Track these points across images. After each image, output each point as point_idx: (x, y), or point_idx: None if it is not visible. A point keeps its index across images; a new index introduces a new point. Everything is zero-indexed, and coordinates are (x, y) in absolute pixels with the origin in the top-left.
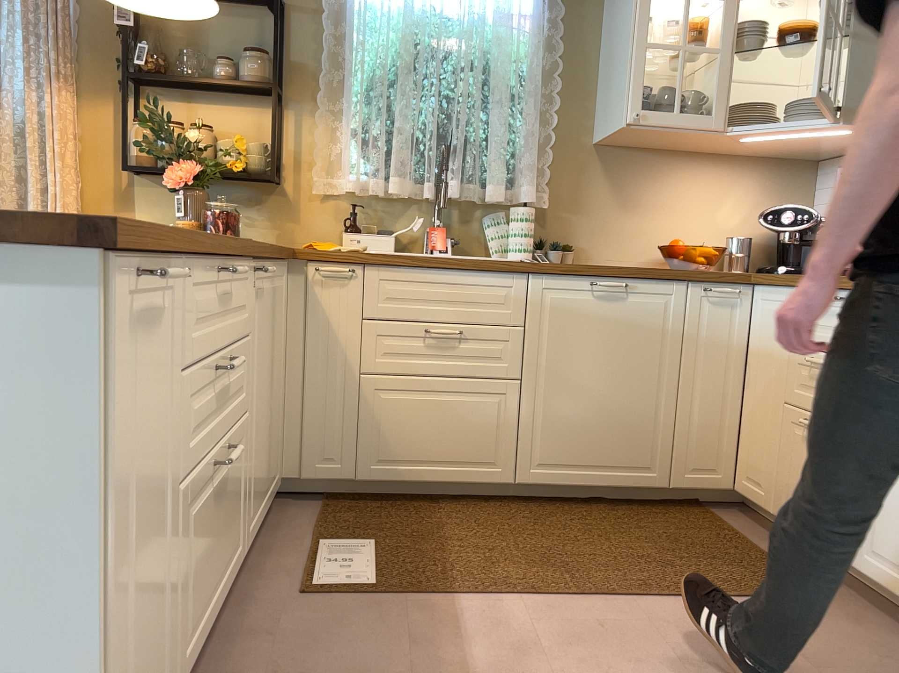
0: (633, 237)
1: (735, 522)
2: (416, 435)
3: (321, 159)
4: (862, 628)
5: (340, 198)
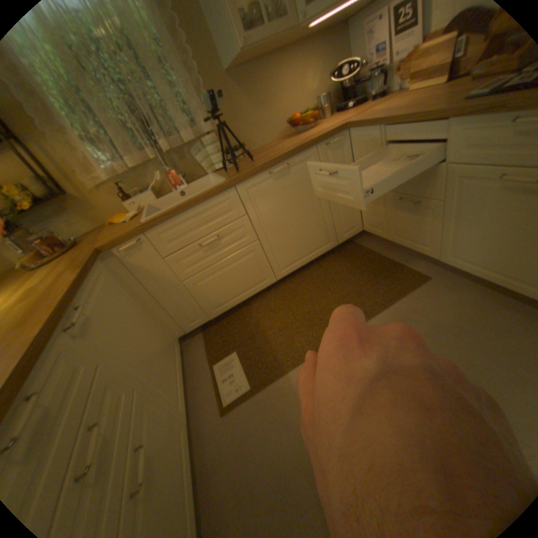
0: (270, 120)
1: (368, 244)
2: (224, 288)
3: (74, 165)
4: (455, 290)
5: (105, 182)
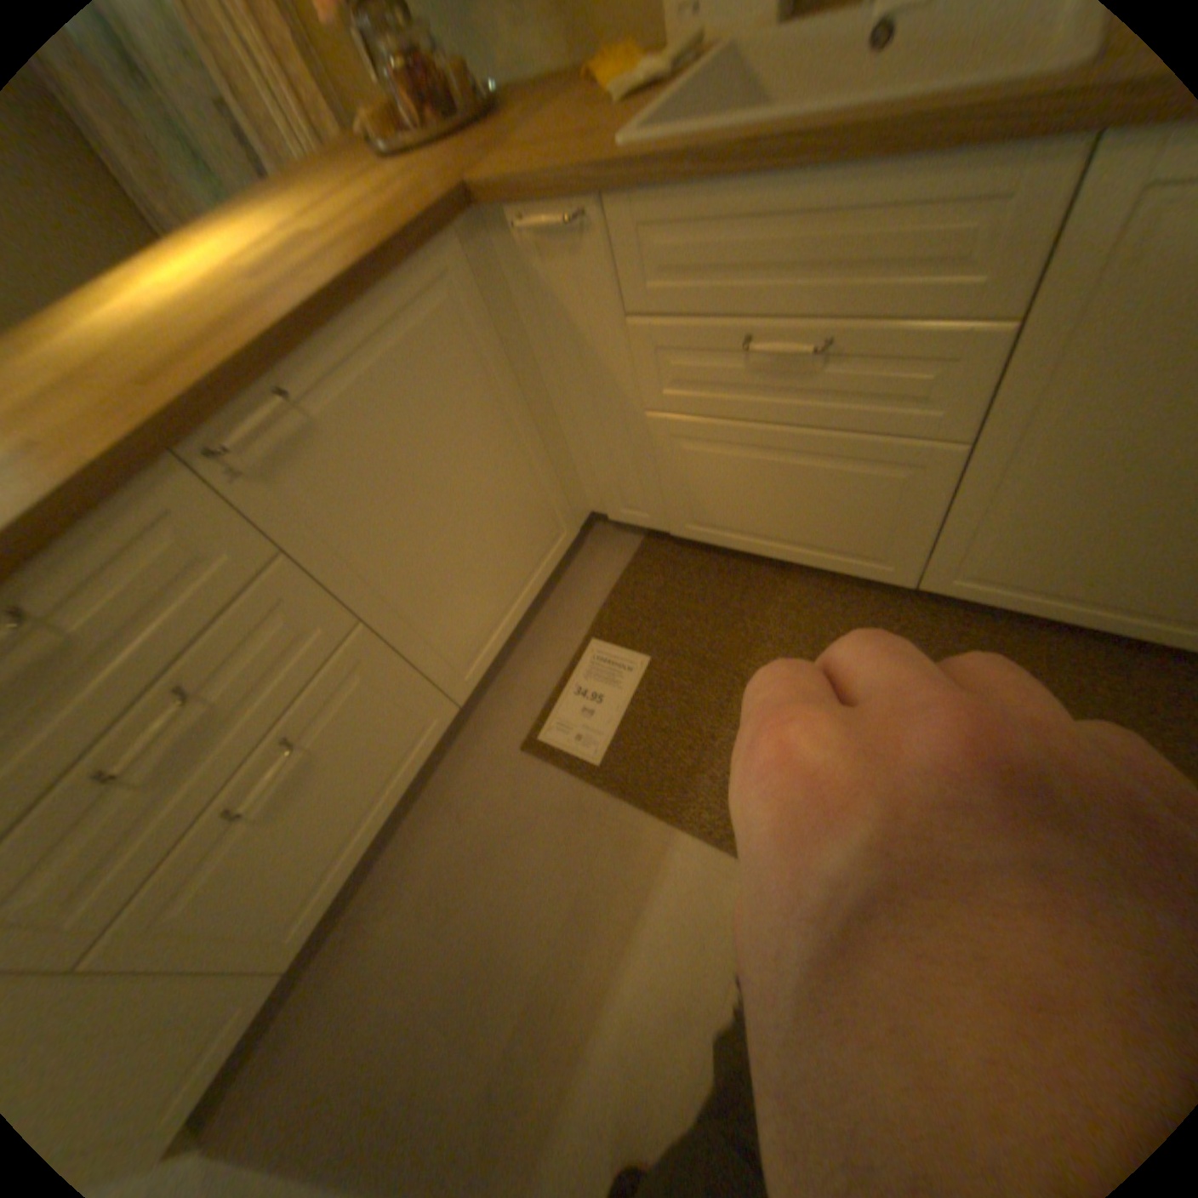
0: None
1: None
2: (744, 503)
3: None
4: None
5: None
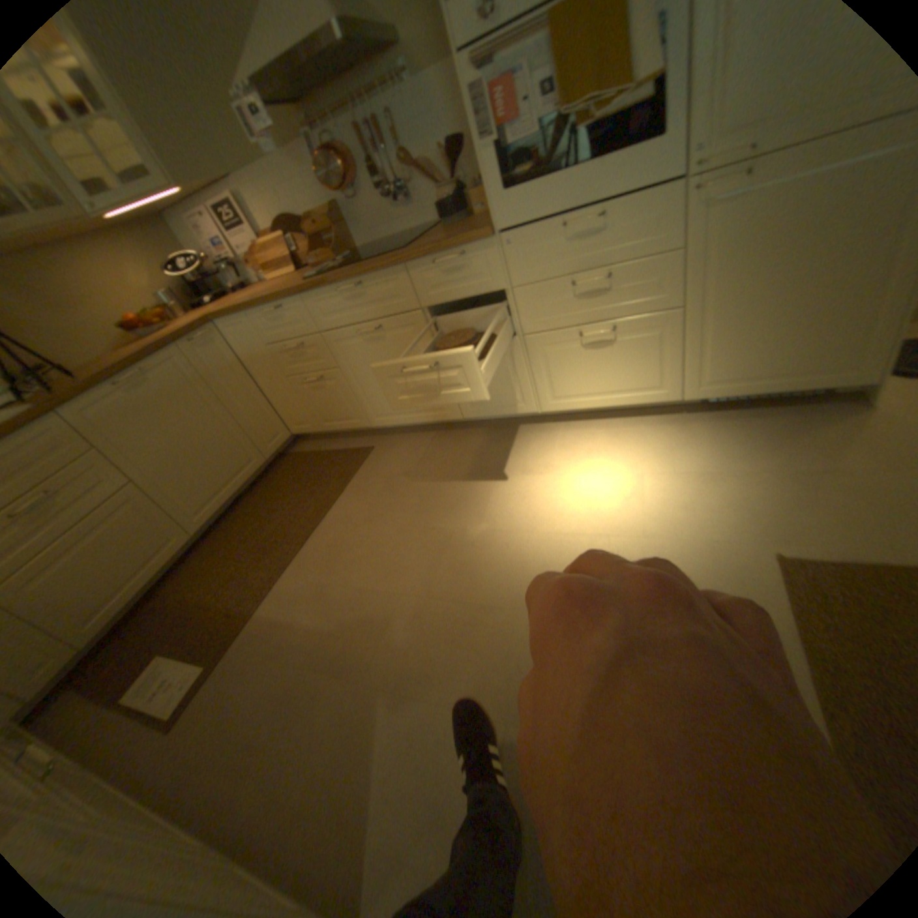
0: (85, 328)
1: (306, 448)
2: (94, 579)
3: None
4: (395, 446)
5: None
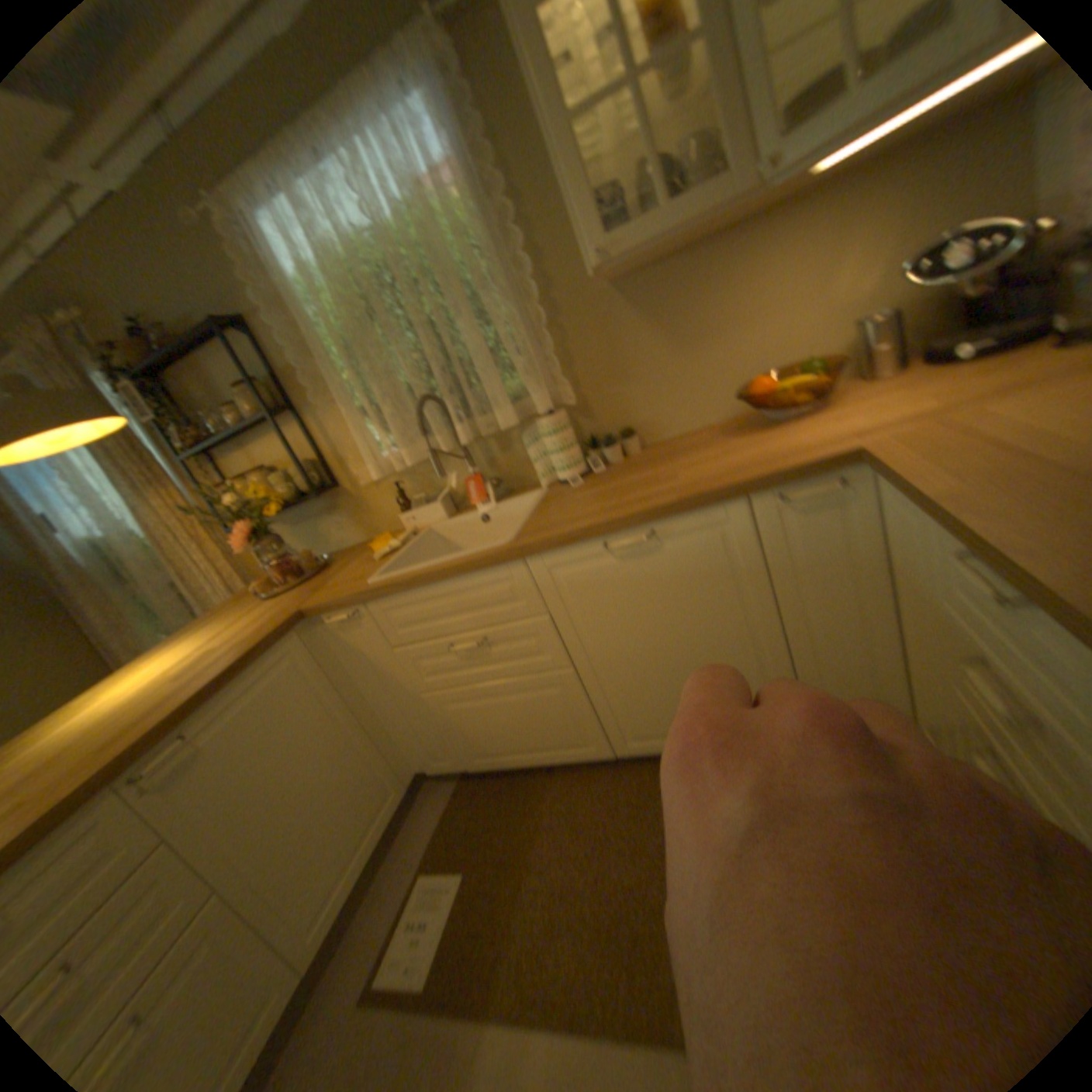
0: (709, 380)
1: None
2: (497, 731)
3: (349, 451)
4: None
5: (387, 477)
